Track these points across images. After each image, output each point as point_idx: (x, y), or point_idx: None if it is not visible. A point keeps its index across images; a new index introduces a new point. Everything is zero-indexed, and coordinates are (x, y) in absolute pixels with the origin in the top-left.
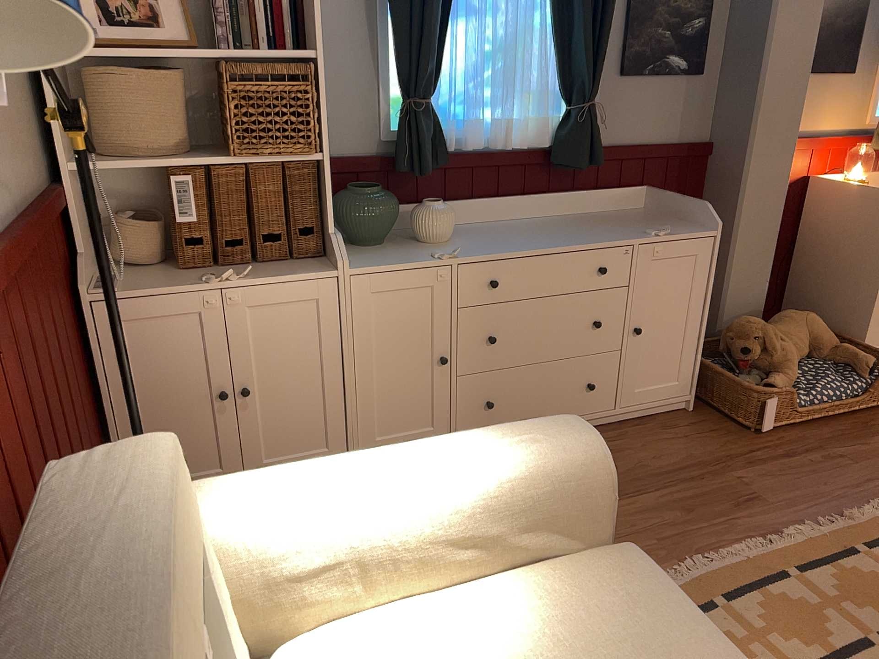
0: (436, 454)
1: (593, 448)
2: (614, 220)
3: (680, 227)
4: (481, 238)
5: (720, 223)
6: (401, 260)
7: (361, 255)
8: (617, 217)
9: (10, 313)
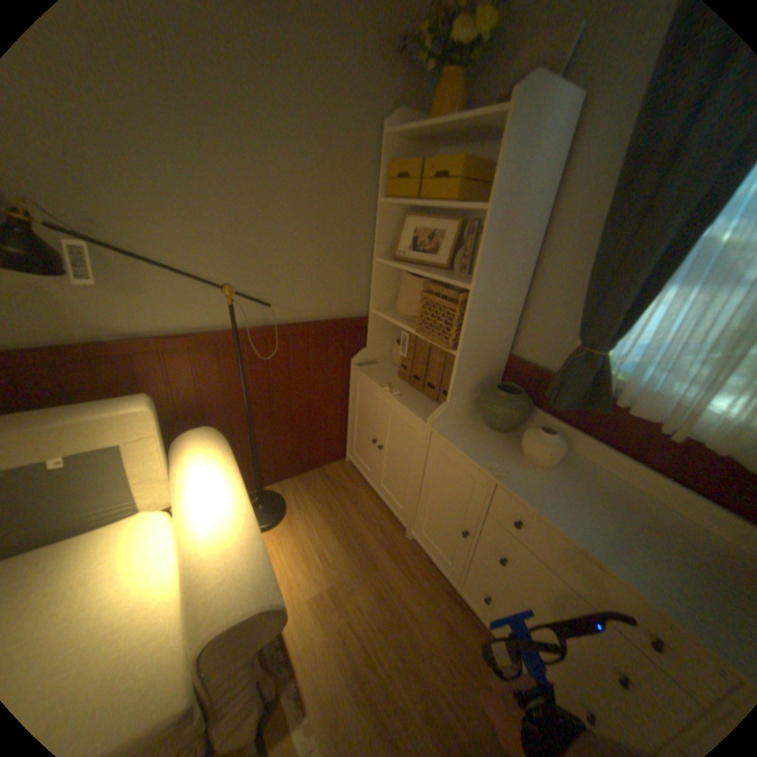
0: (218, 525)
1: (213, 633)
2: None
3: None
4: (576, 490)
5: None
6: (471, 449)
7: (468, 429)
8: None
9: (254, 353)
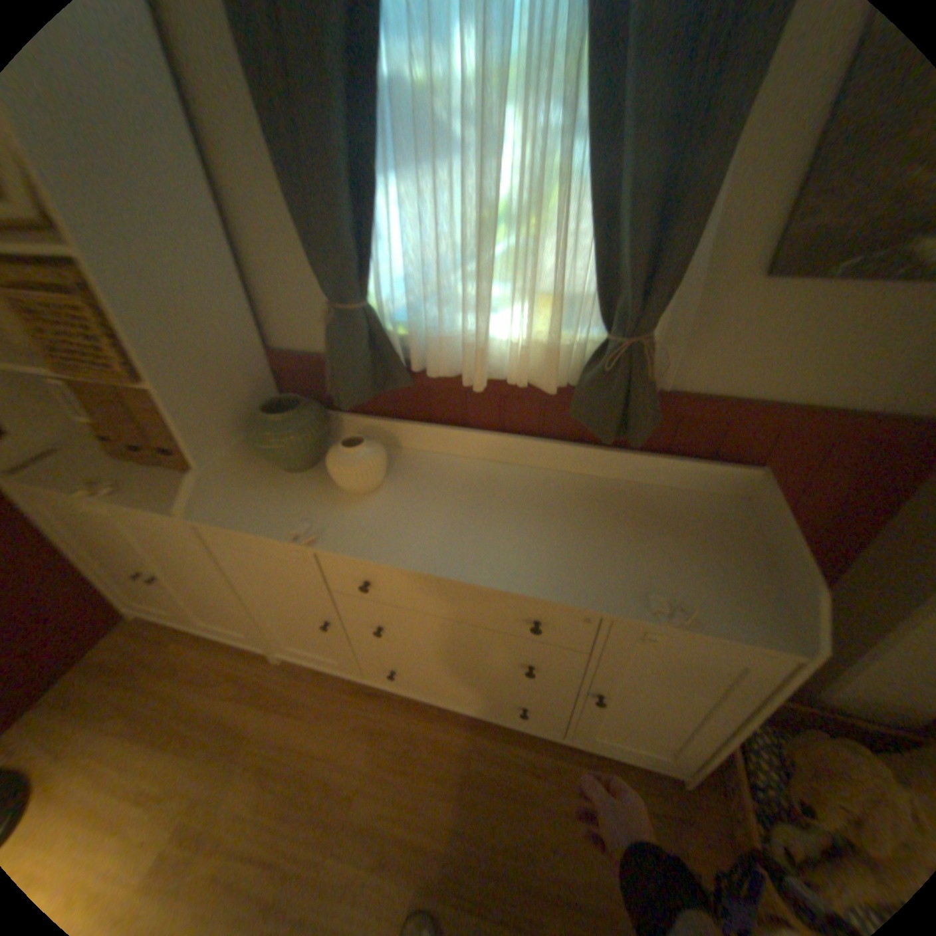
0: None
1: None
2: (652, 520)
3: (744, 601)
4: (414, 500)
5: (826, 647)
6: (263, 520)
7: (254, 489)
8: (671, 509)
9: None
